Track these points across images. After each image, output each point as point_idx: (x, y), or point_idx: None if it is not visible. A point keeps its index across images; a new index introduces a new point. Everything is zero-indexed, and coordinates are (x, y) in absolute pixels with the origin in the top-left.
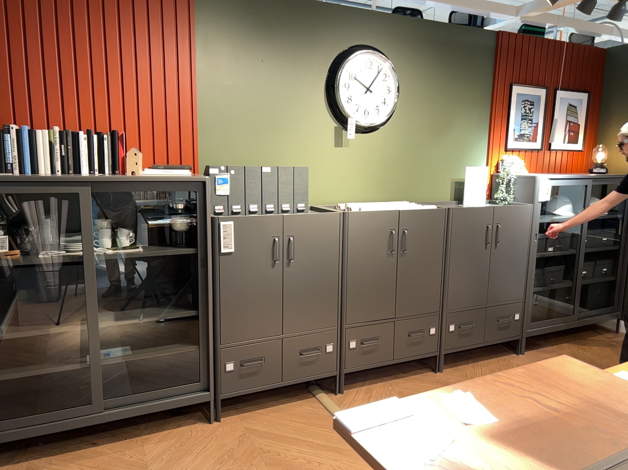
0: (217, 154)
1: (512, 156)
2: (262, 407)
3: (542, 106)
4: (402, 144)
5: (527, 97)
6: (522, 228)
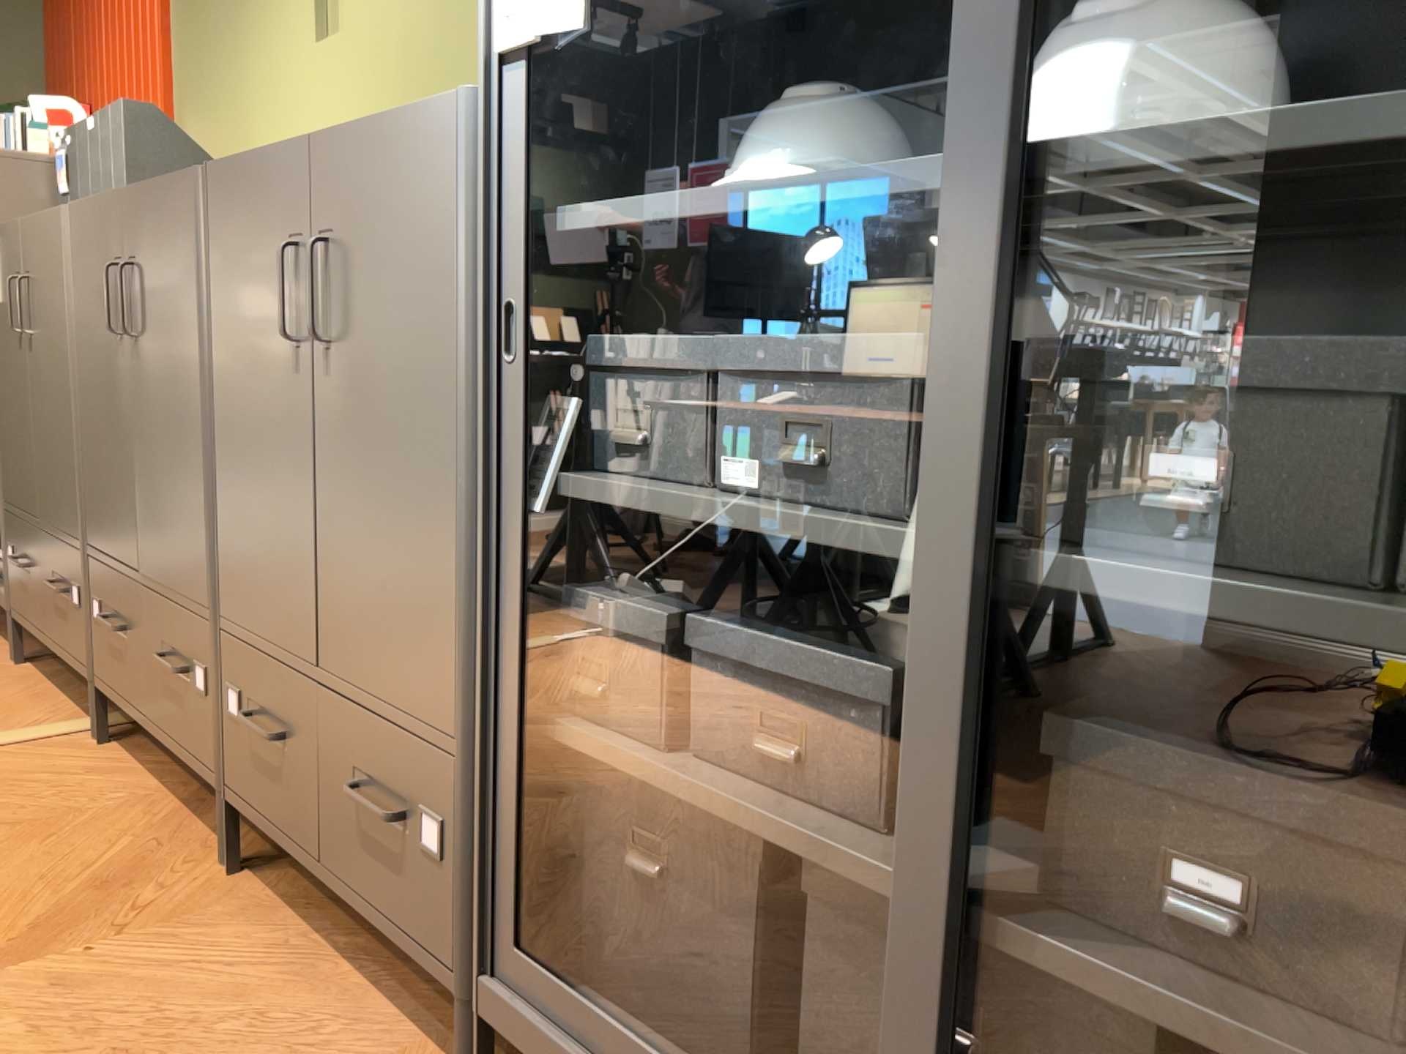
0: (190, 125)
1: None
2: (68, 686)
3: None
4: None
5: None
6: (419, 255)
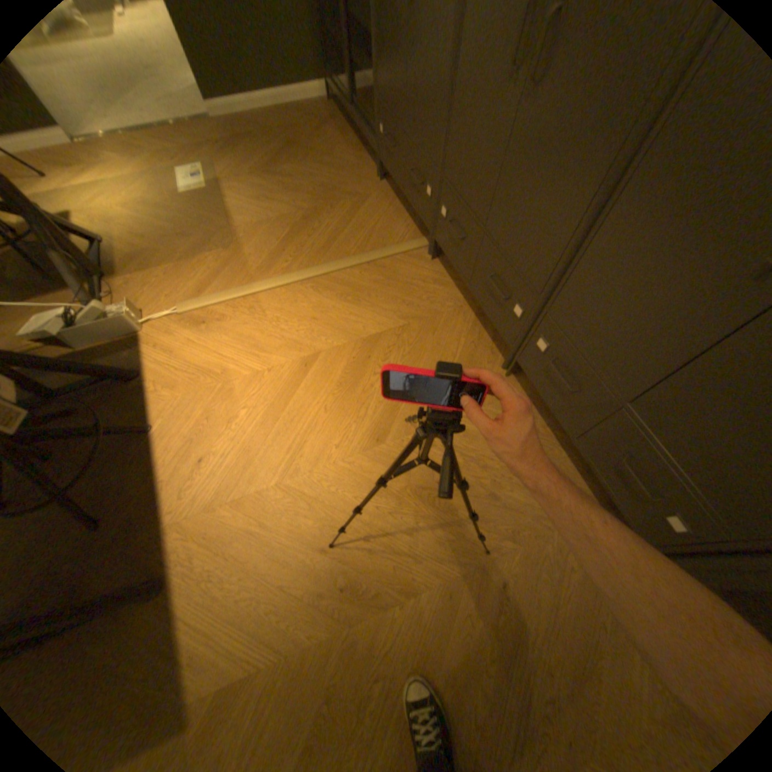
0: None
1: None
2: (406, 204)
3: None
4: None
5: None
6: None
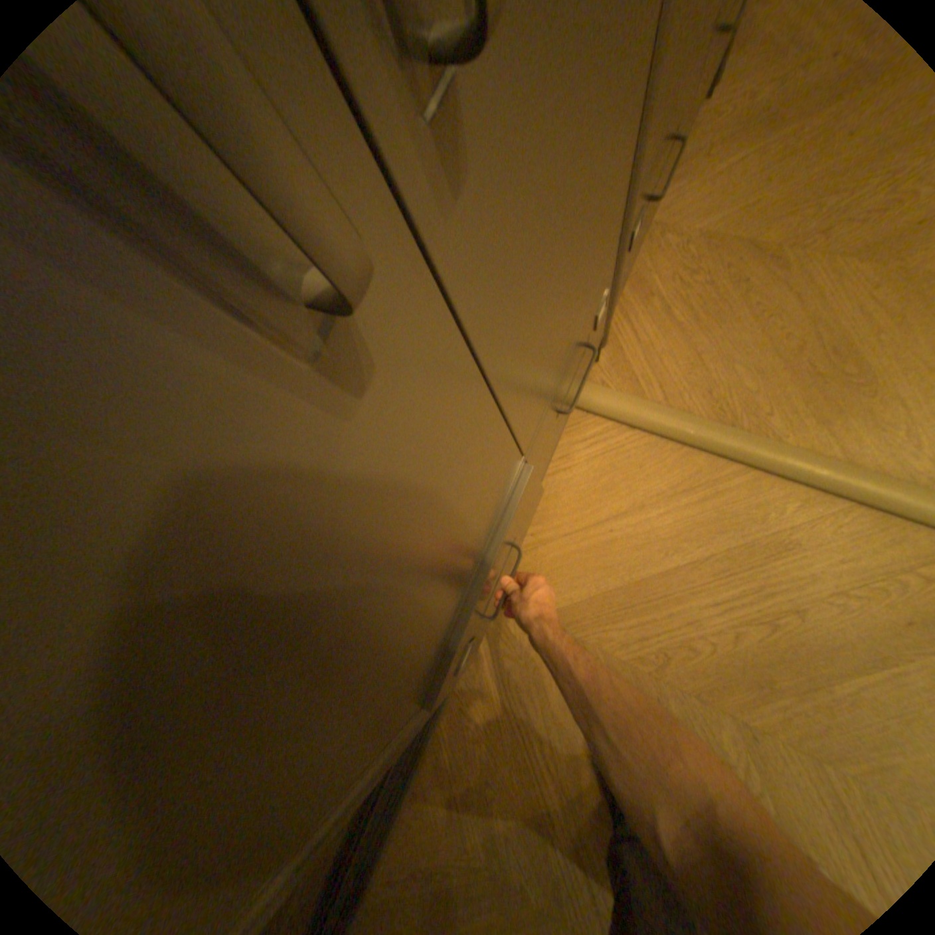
0: None
1: None
2: None
3: None
4: None
5: None
6: None
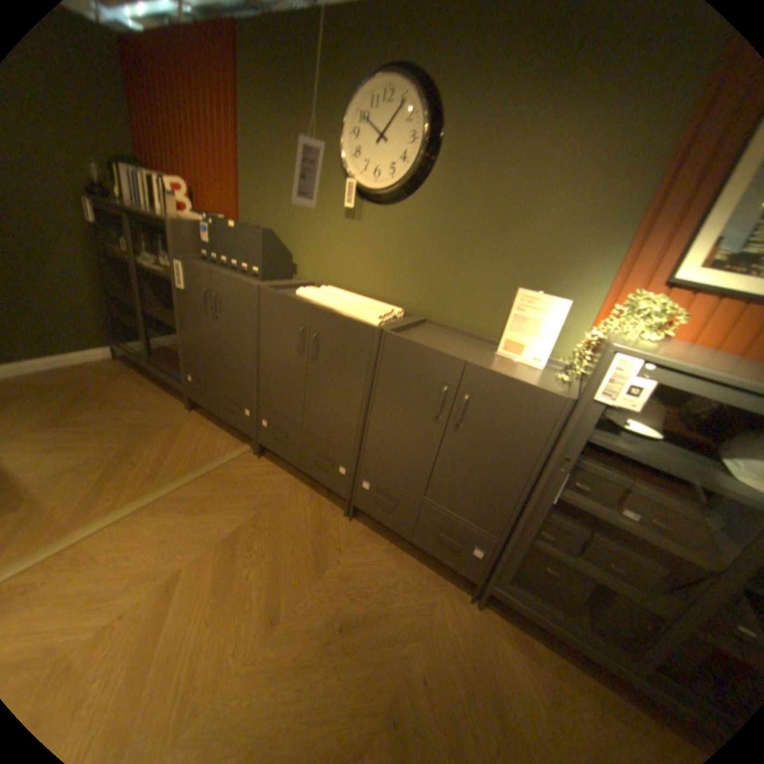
0: (250, 209)
1: (664, 296)
2: (219, 423)
3: None
4: (433, 228)
5: None
6: (525, 427)
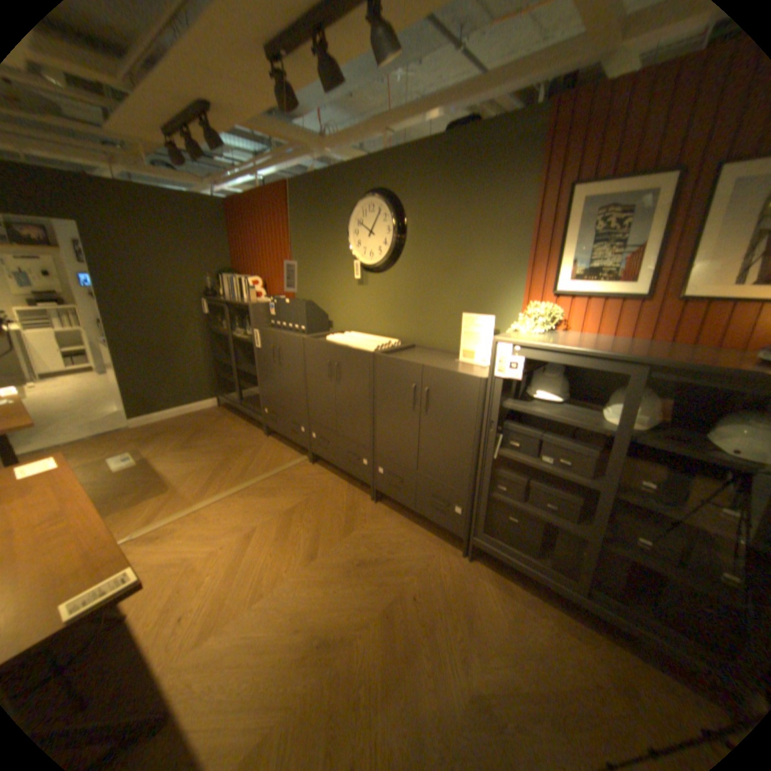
0: (301, 289)
1: (549, 303)
2: (287, 443)
3: (663, 208)
4: (411, 283)
5: (616, 198)
6: (463, 403)
